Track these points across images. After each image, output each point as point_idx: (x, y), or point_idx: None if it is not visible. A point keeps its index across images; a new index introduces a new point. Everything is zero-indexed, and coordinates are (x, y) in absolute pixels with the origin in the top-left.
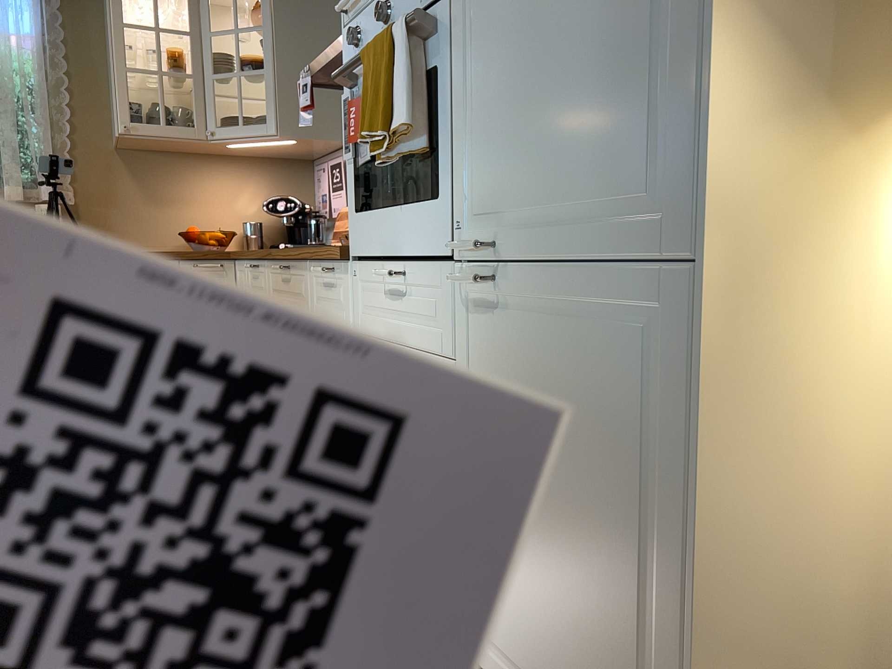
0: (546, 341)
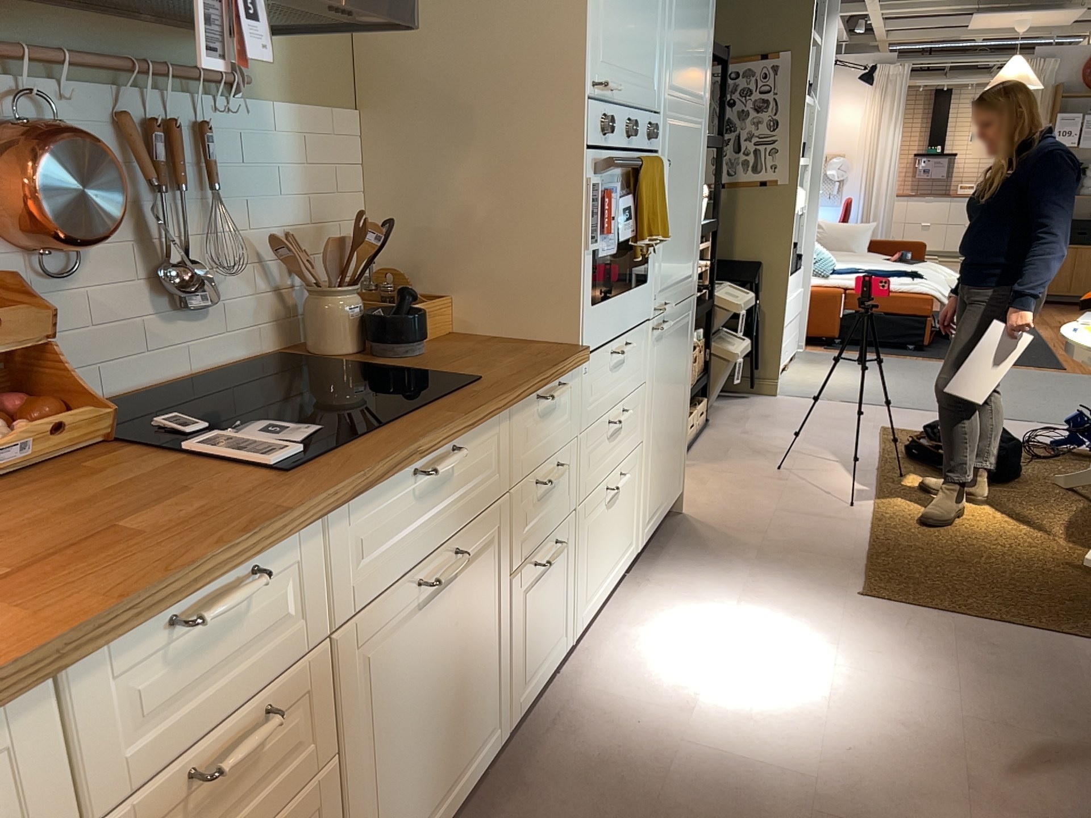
0: (672, 340)
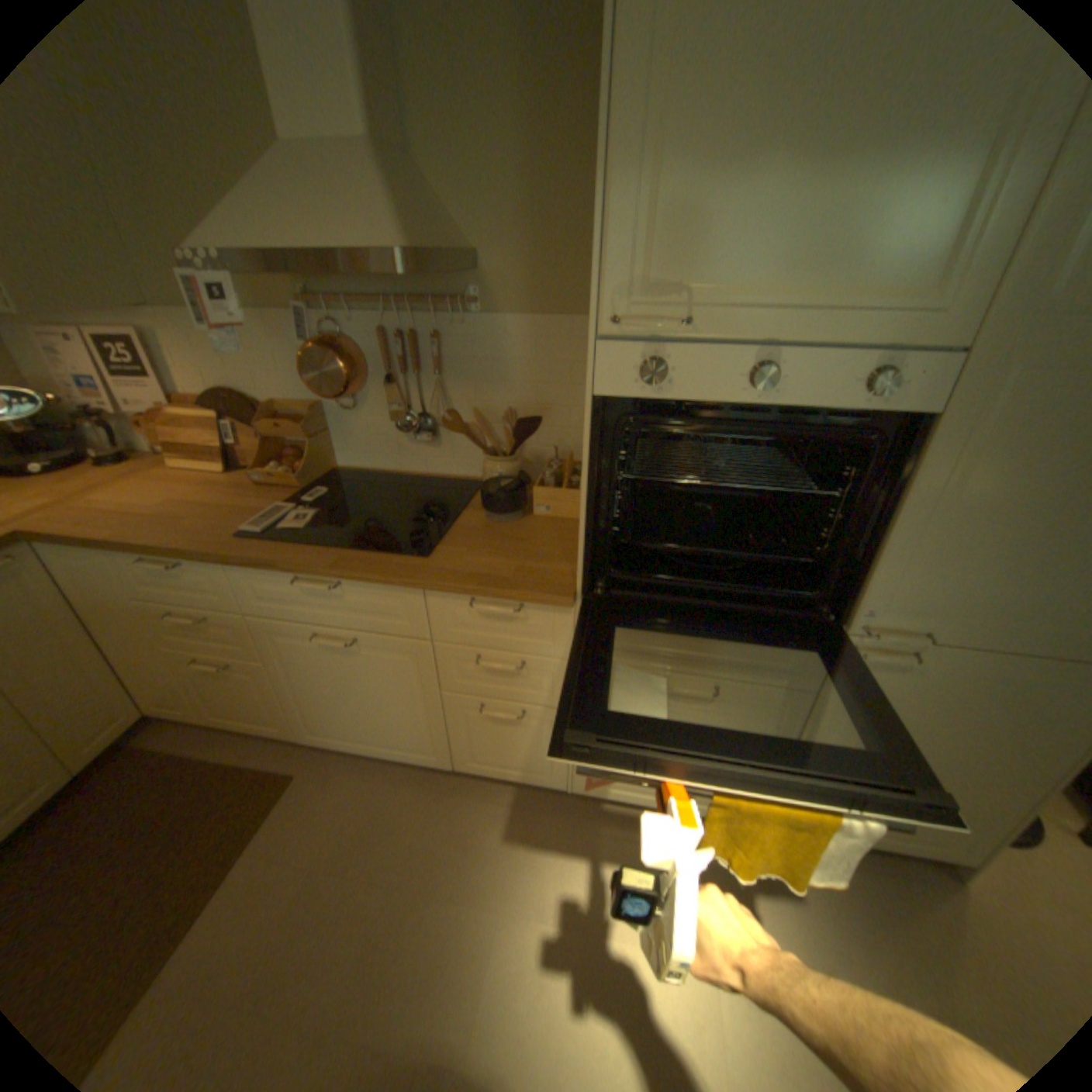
0: (961, 691)
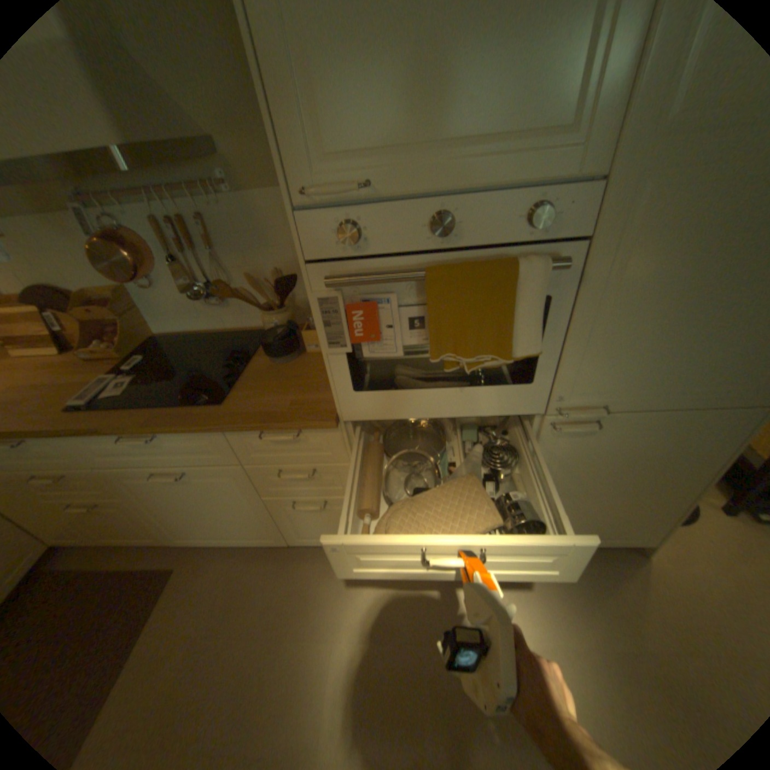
0: (633, 441)
